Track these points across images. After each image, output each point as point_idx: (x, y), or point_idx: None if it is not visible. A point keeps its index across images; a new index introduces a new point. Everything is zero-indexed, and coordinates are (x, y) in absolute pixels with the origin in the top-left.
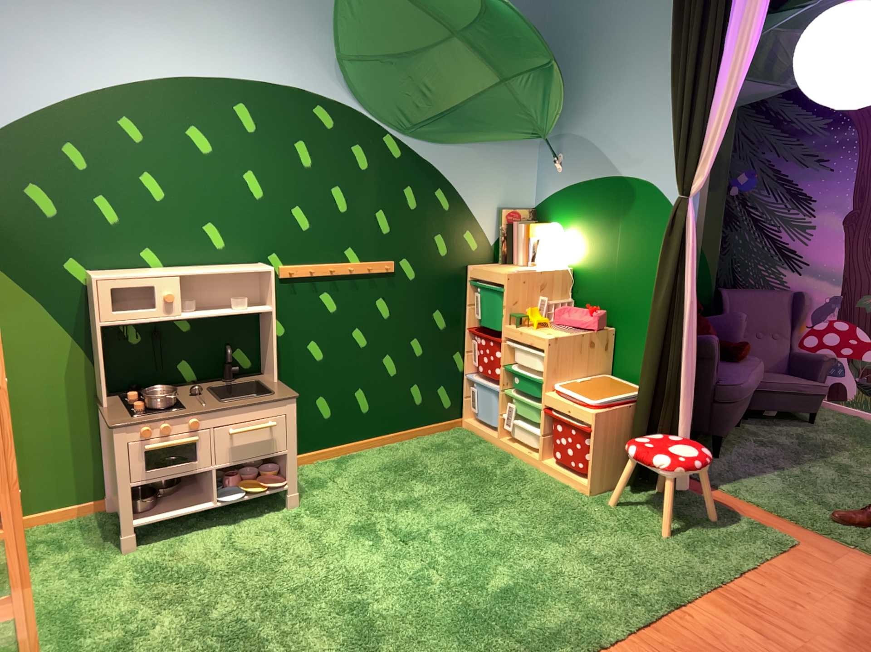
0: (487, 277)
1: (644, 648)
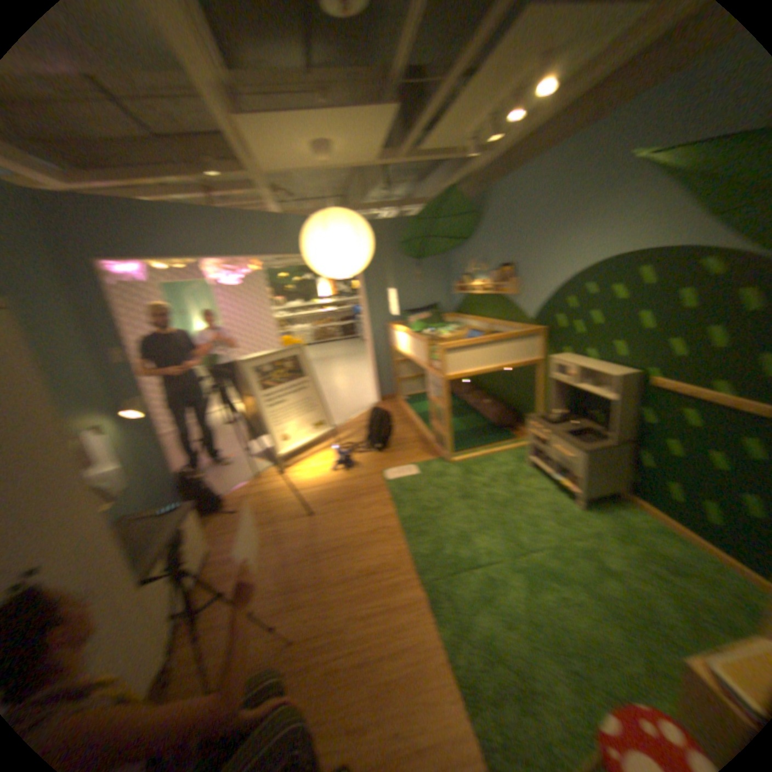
0: None
1: (431, 647)
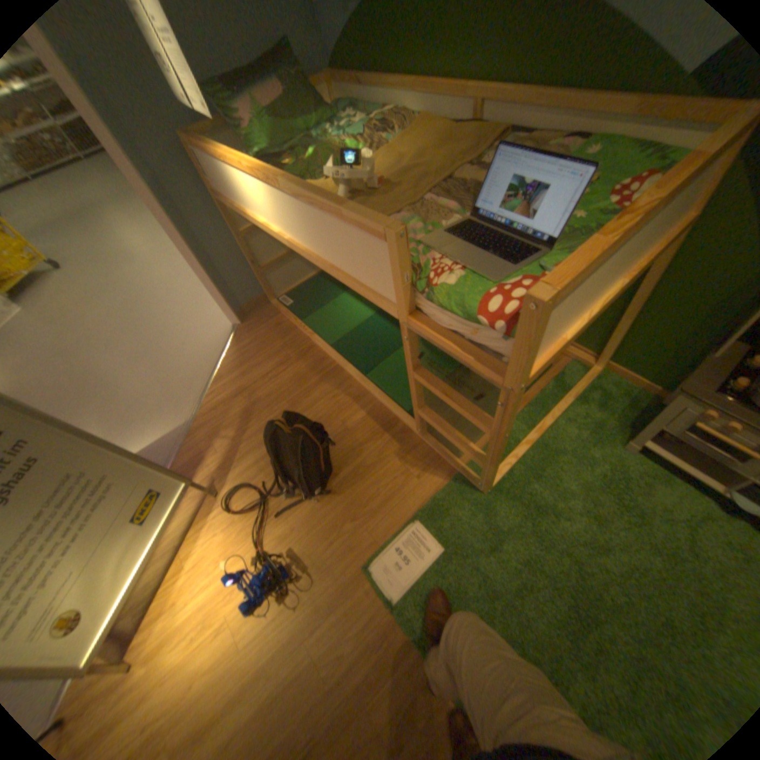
0: None
1: None
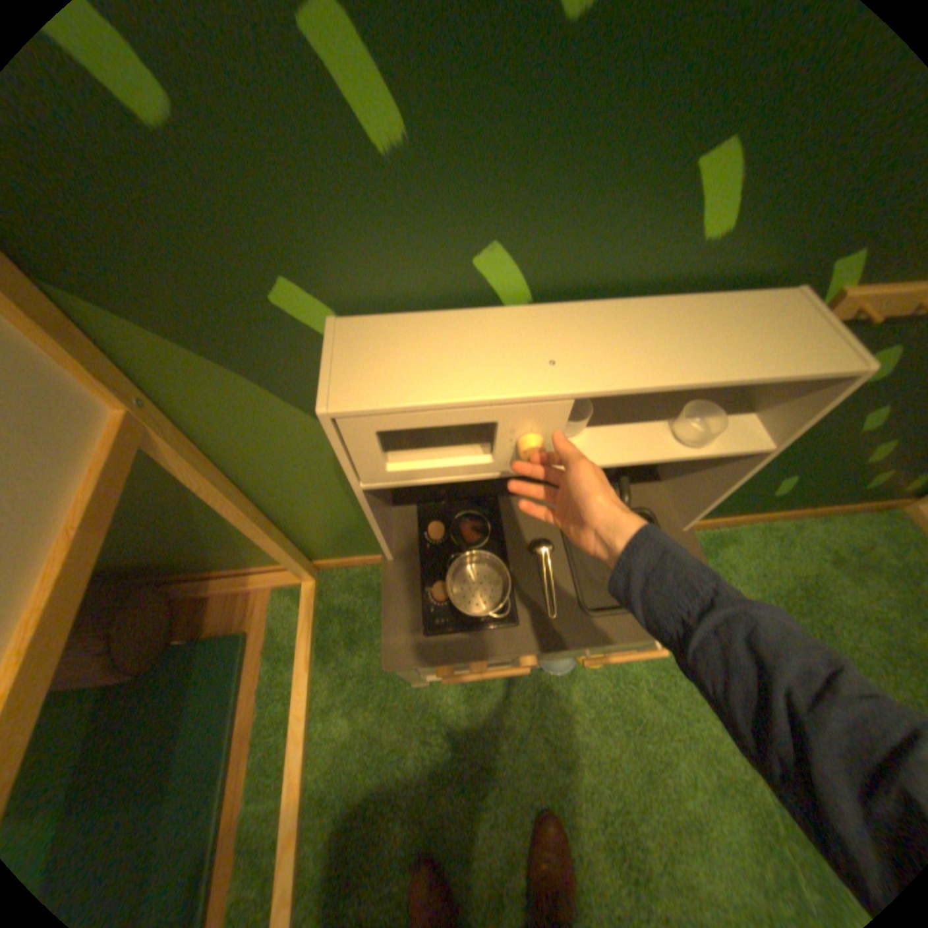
0: None
1: None
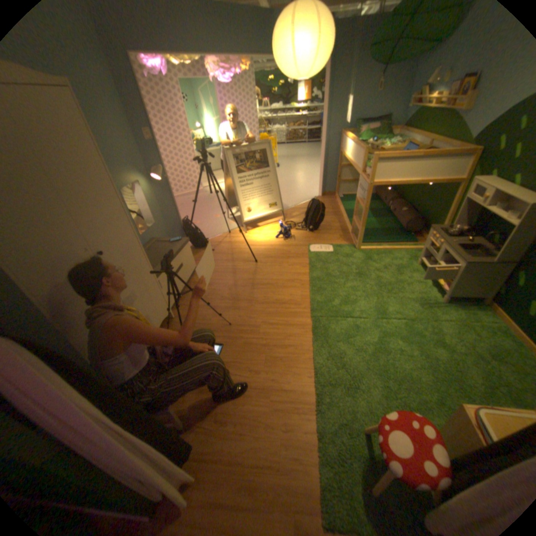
0: None
1: (305, 348)
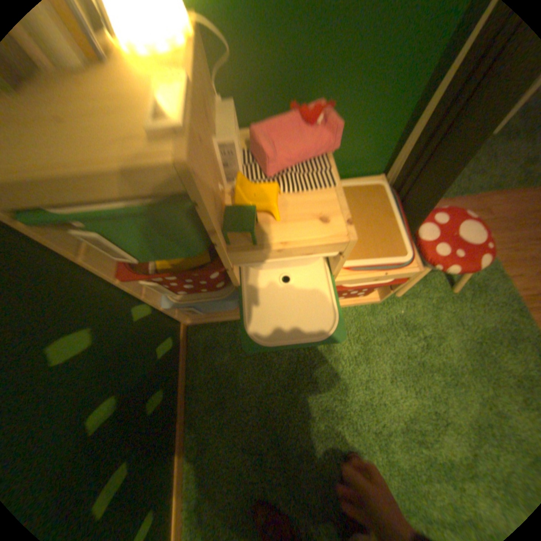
0: (88, 188)
1: None
